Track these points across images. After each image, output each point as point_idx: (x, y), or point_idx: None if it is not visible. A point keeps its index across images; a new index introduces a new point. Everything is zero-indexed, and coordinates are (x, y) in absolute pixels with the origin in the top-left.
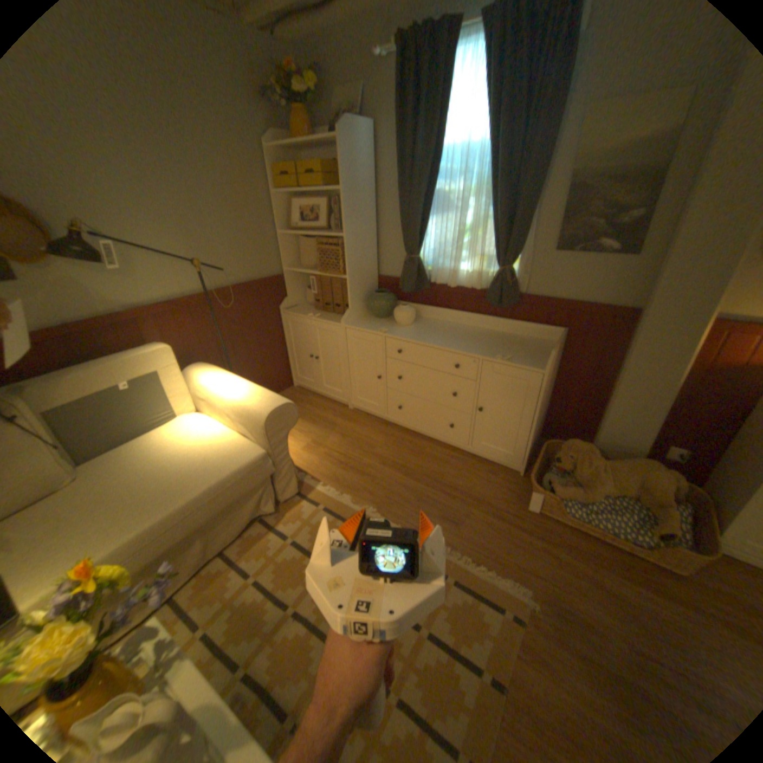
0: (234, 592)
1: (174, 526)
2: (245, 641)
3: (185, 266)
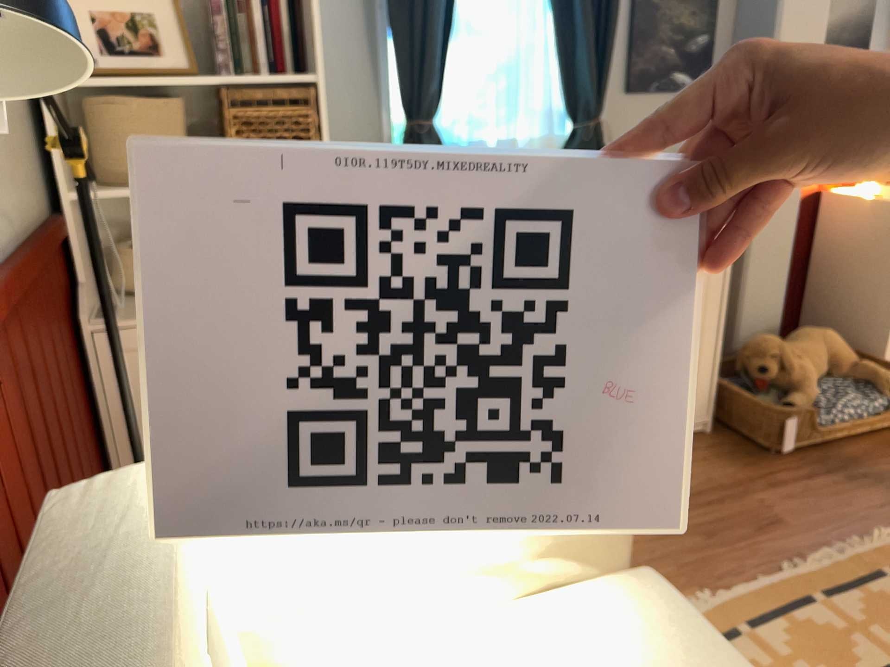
0: None
1: None
2: None
3: None
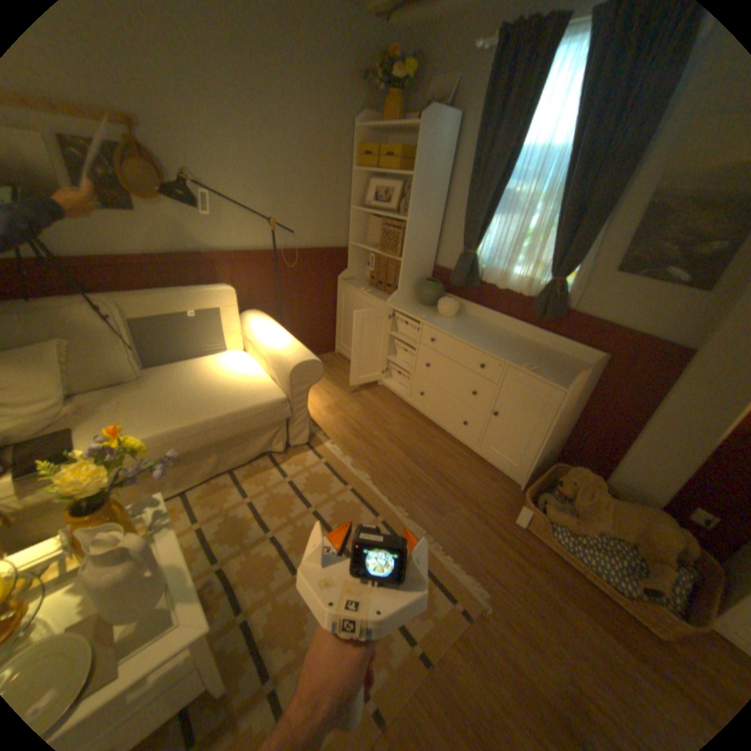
0: (232, 505)
1: (198, 435)
2: (228, 545)
3: (264, 224)
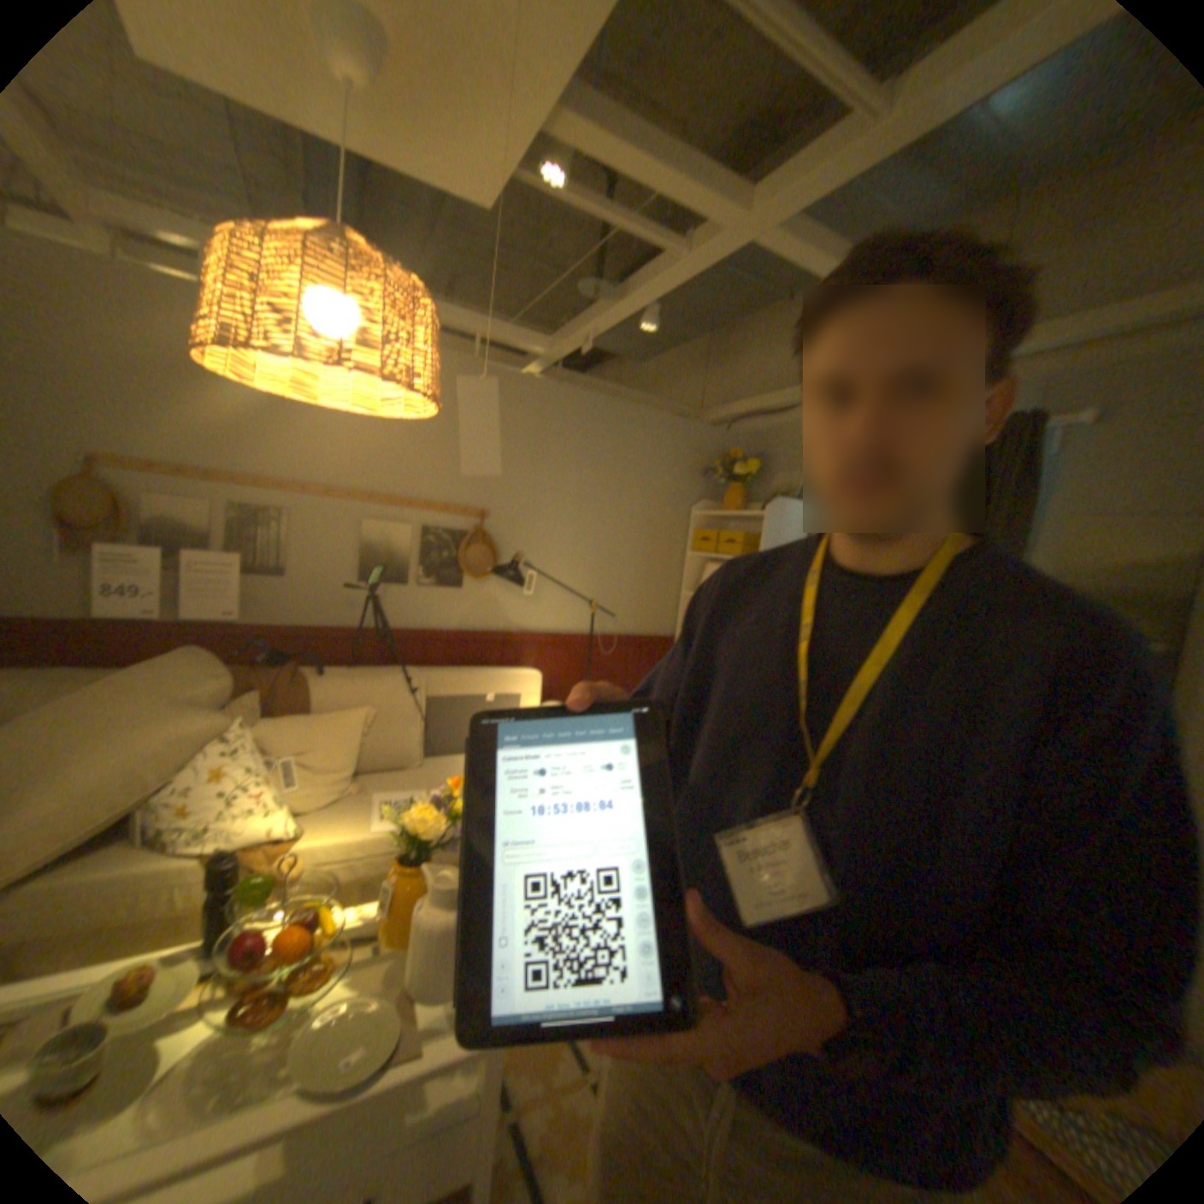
0: None
1: None
2: None
3: (581, 607)
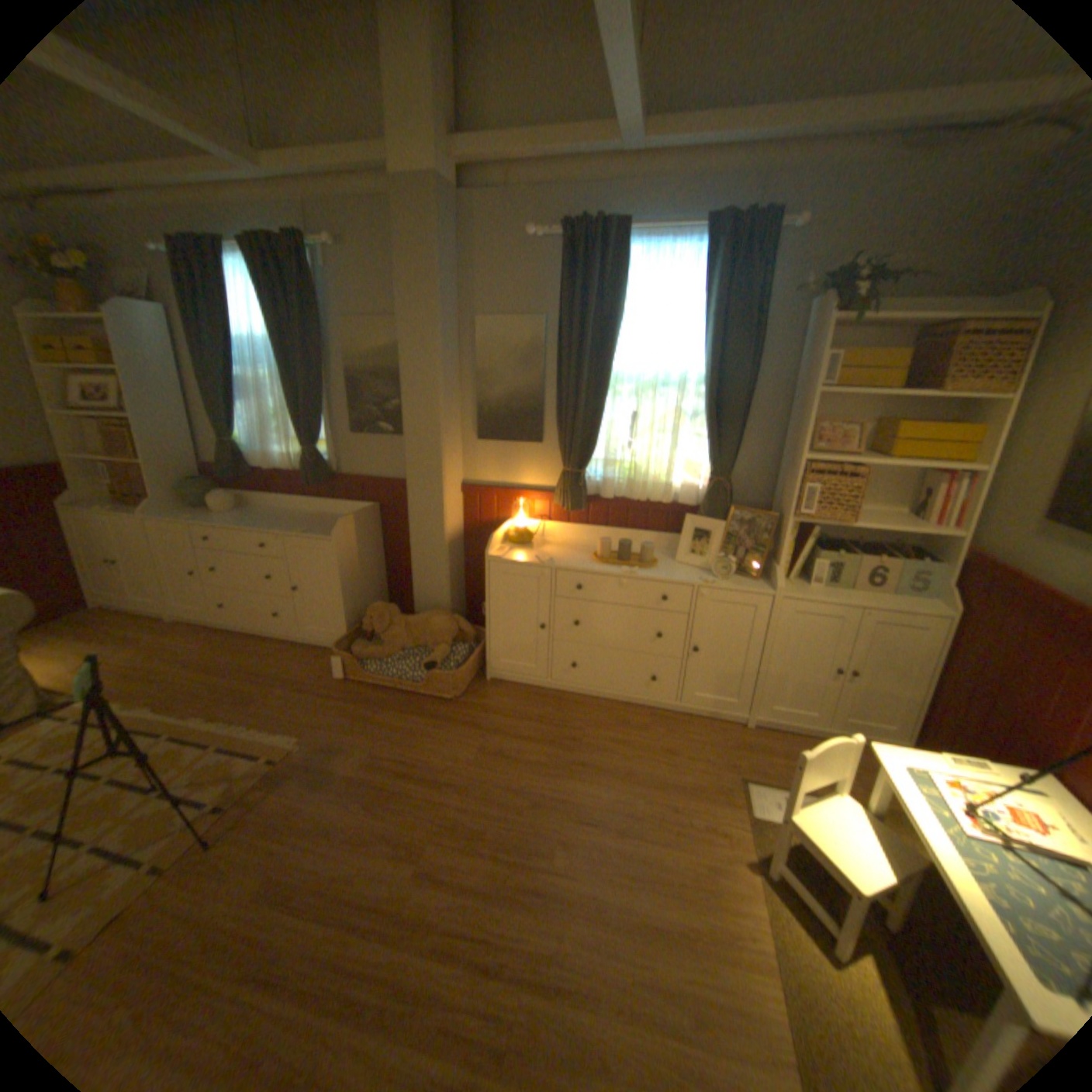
0: None
1: None
2: None
3: None
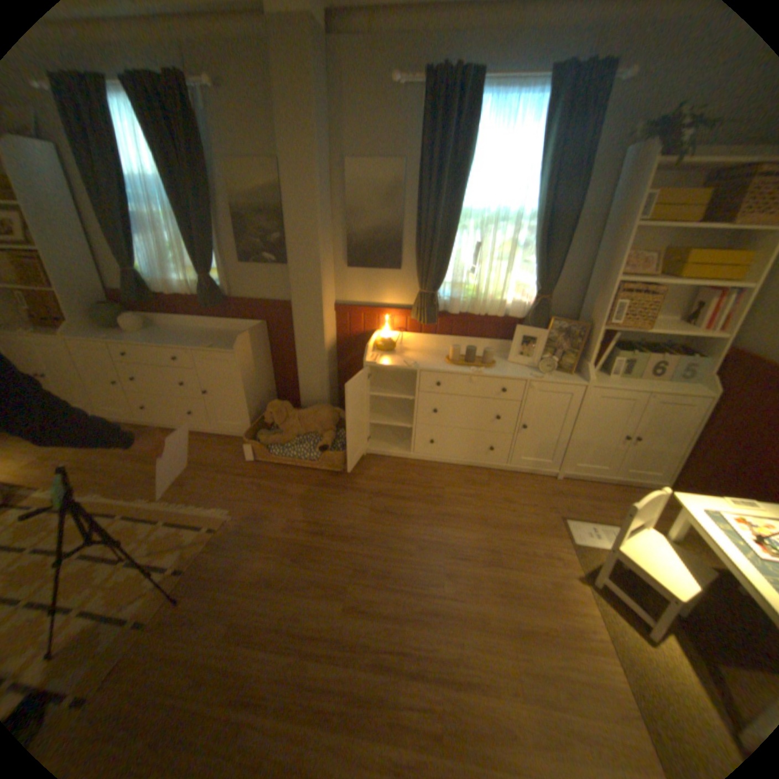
0: None
1: None
2: None
3: None
